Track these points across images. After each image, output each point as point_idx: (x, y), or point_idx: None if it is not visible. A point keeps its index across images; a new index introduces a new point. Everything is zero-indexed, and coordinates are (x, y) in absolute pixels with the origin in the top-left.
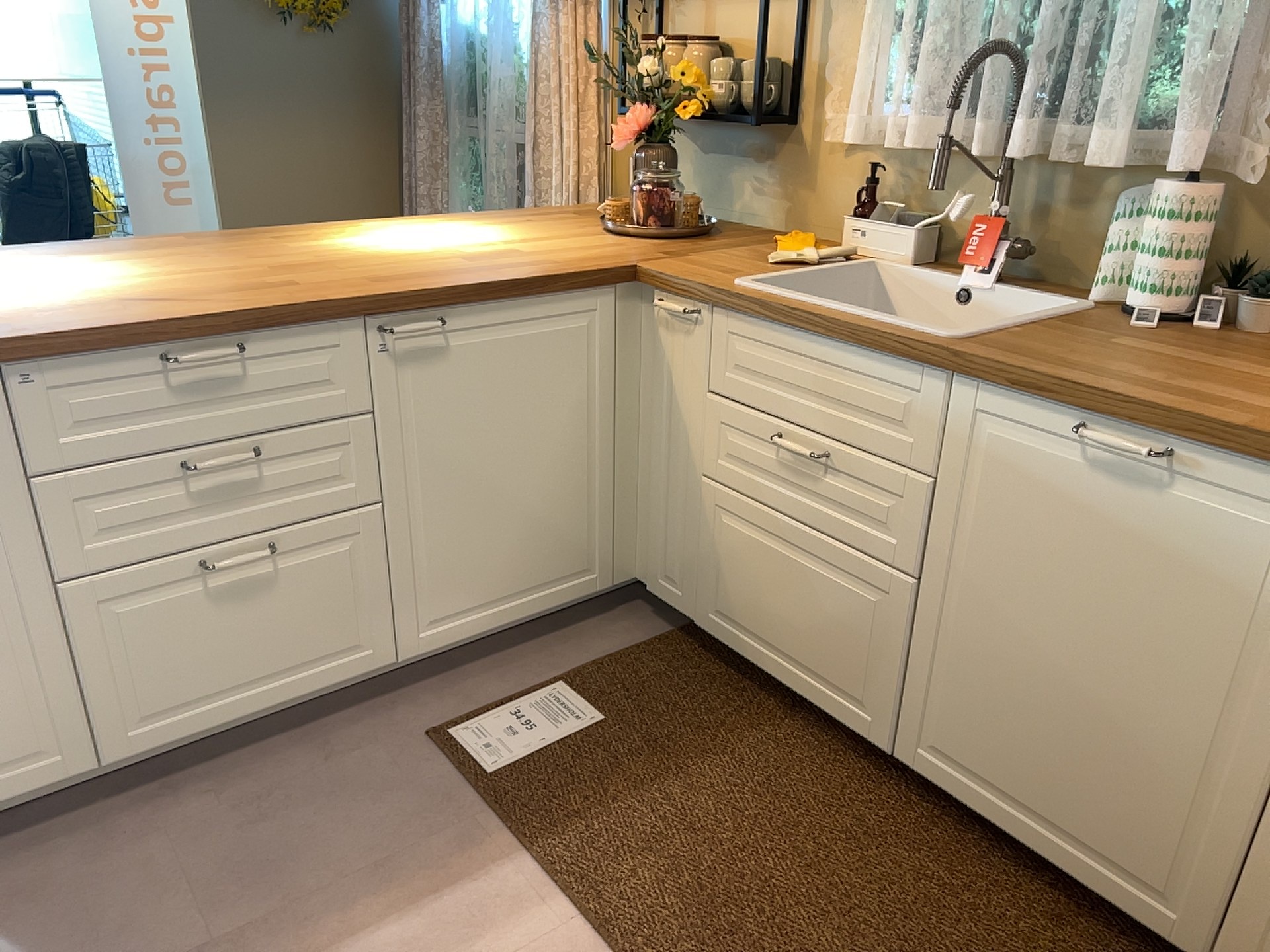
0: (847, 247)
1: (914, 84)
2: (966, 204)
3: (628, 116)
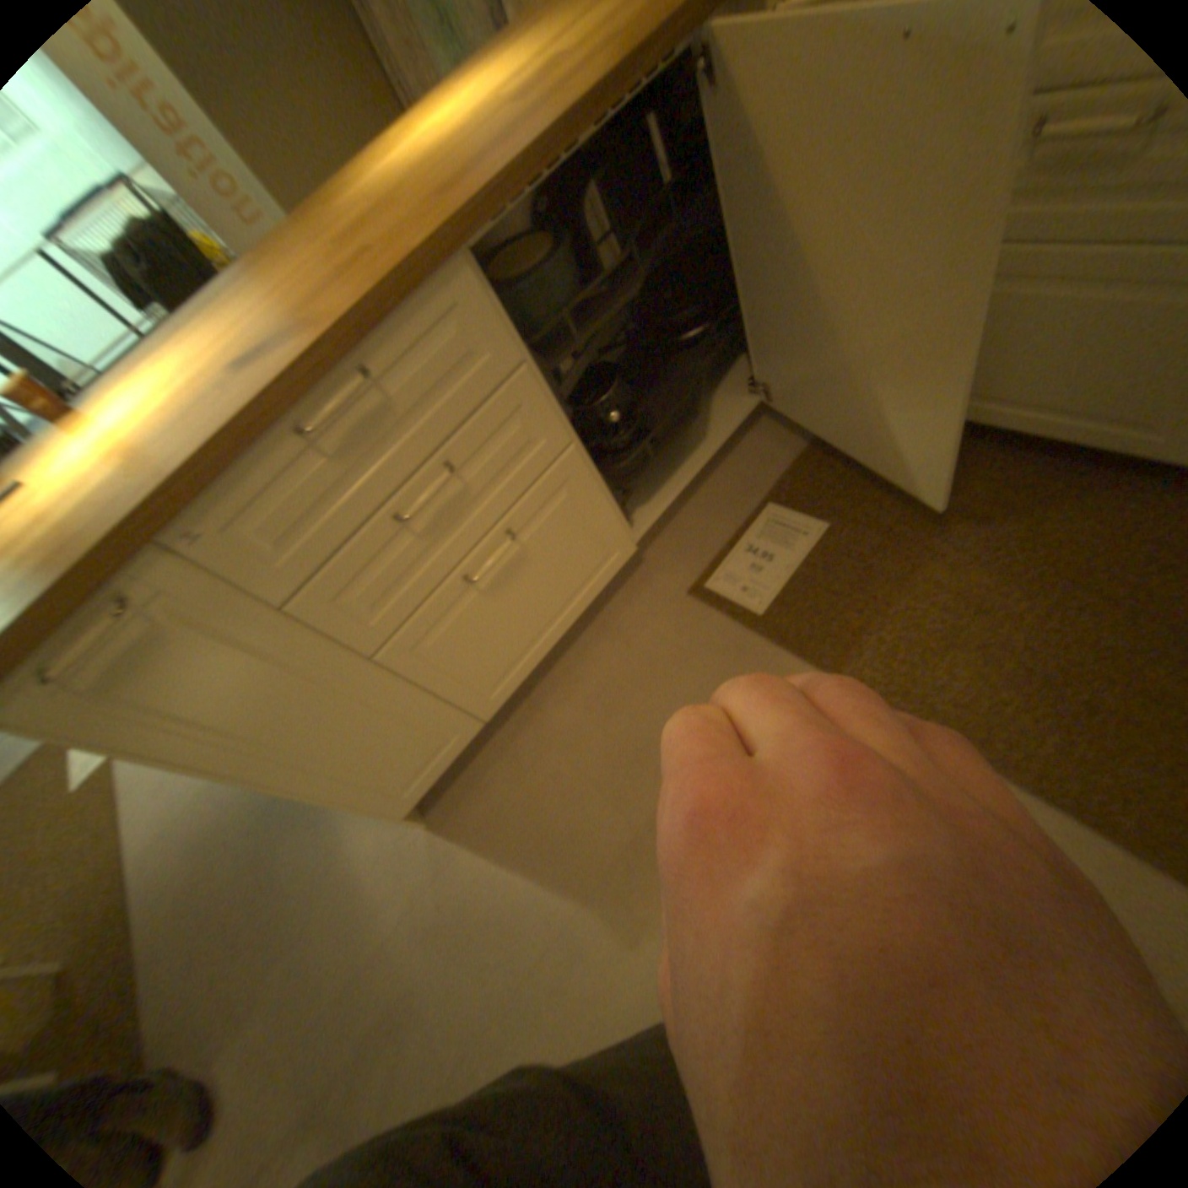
0: None
1: None
2: None
3: None
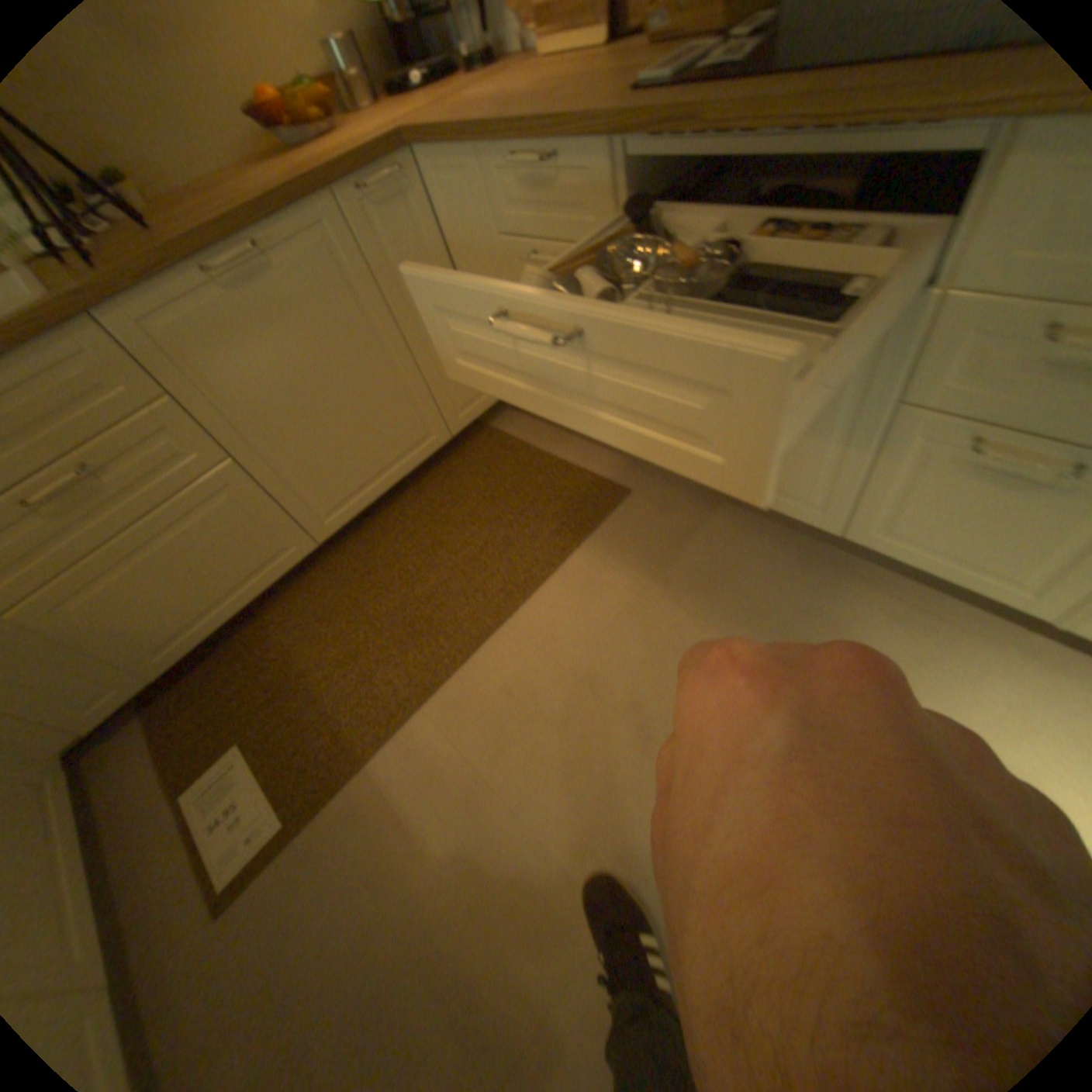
0: None
1: None
2: None
3: None
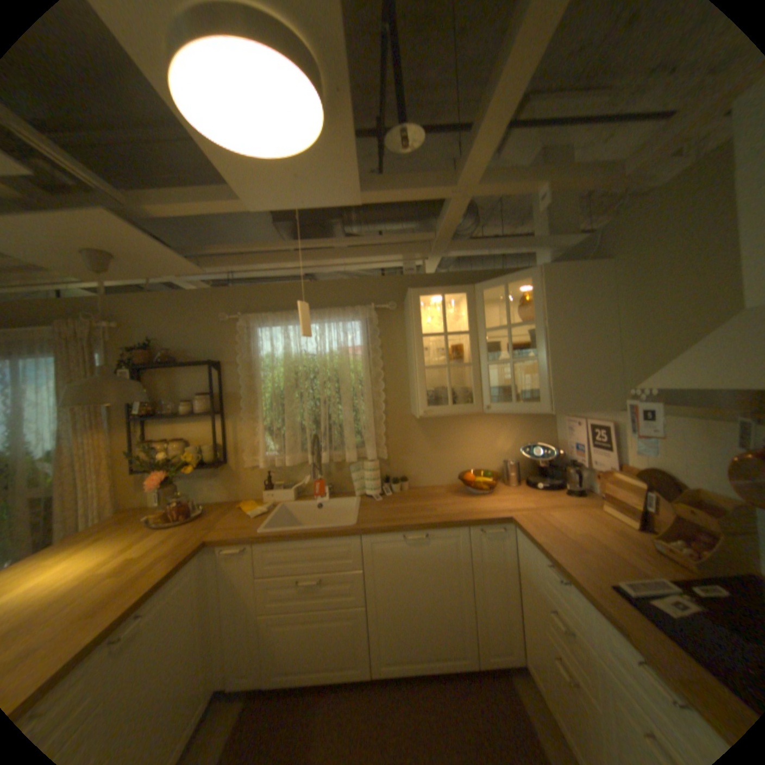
0: (267, 501)
1: (281, 446)
2: (310, 478)
3: (149, 476)
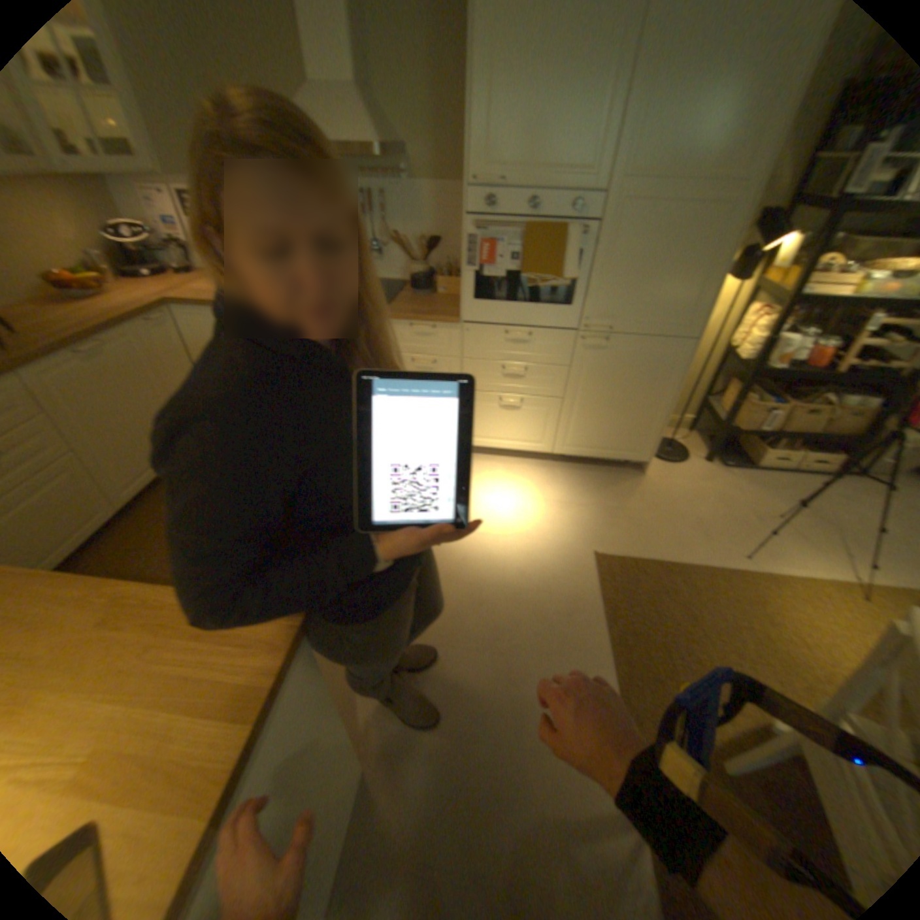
0: None
1: None
2: None
3: None
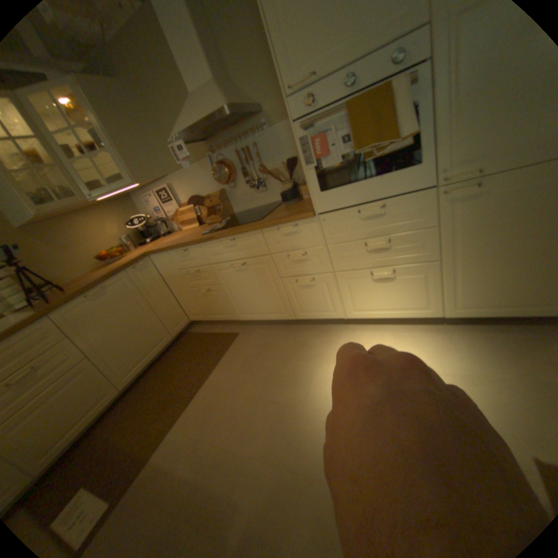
0: None
1: None
2: None
3: None
